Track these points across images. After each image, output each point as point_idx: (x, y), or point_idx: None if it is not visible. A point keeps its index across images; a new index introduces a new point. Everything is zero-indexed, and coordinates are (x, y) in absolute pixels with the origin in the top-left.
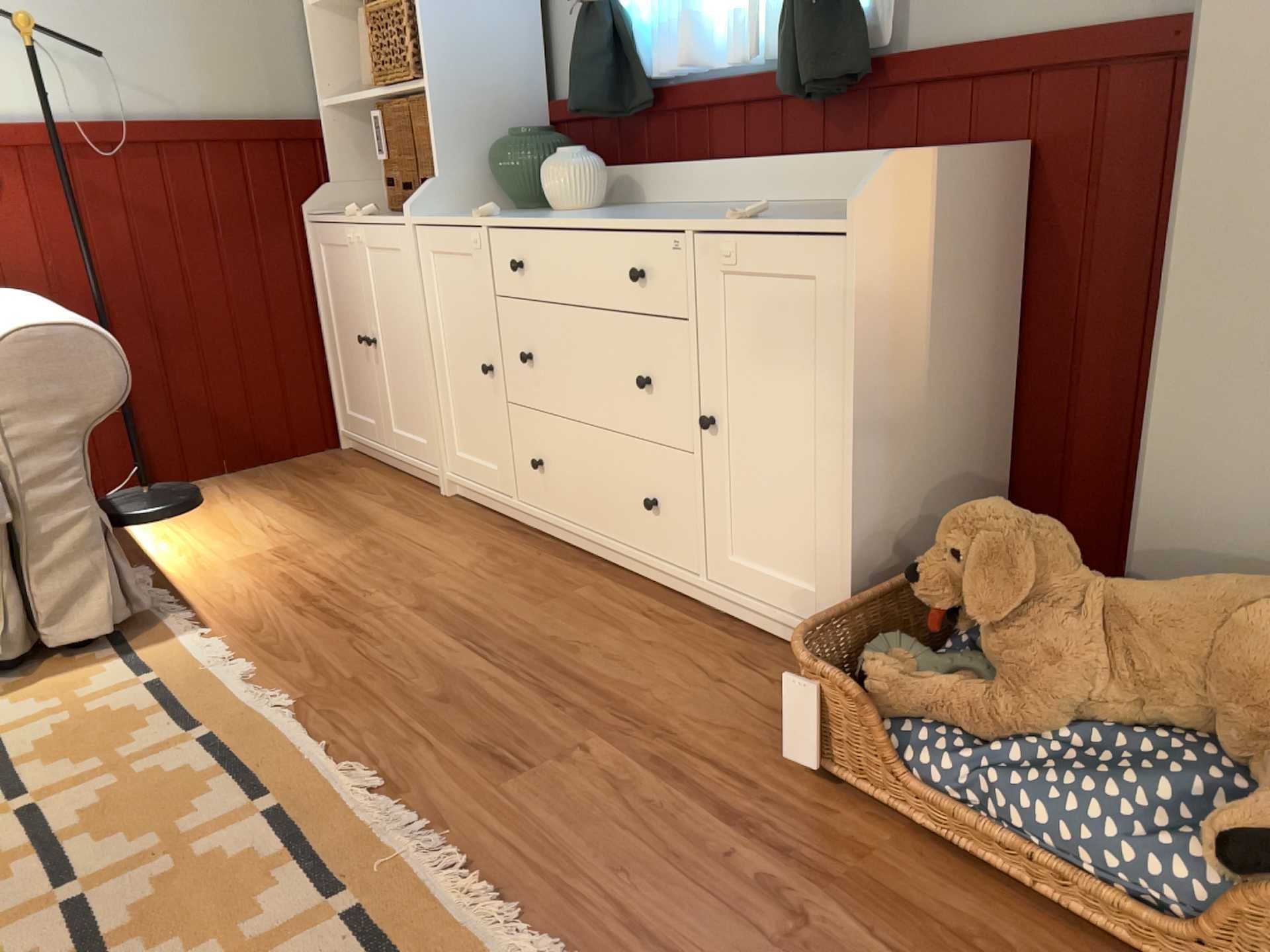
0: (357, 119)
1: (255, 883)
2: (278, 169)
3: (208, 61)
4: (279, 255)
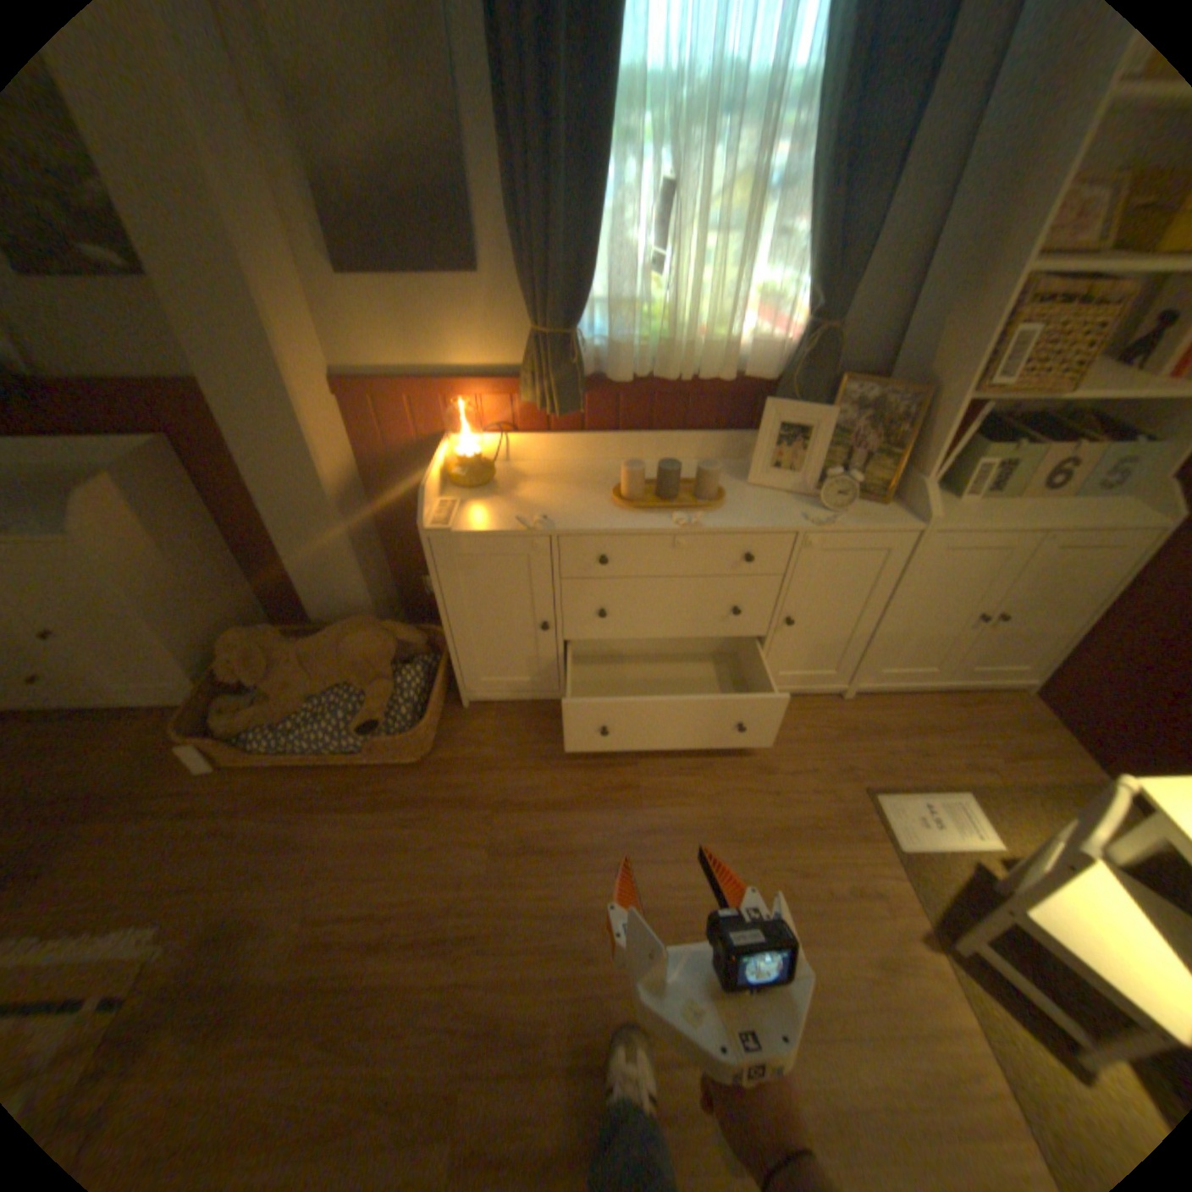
0: None
1: None
2: None
3: None
4: None
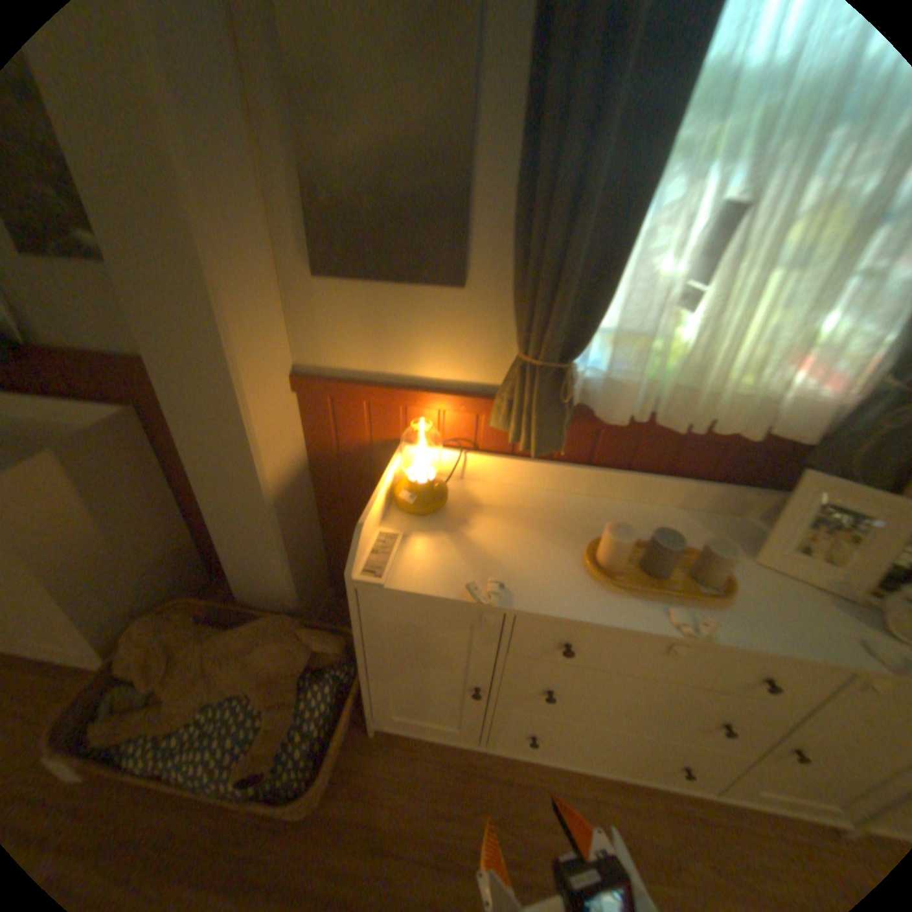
0: None
1: None
2: None
3: None
4: None
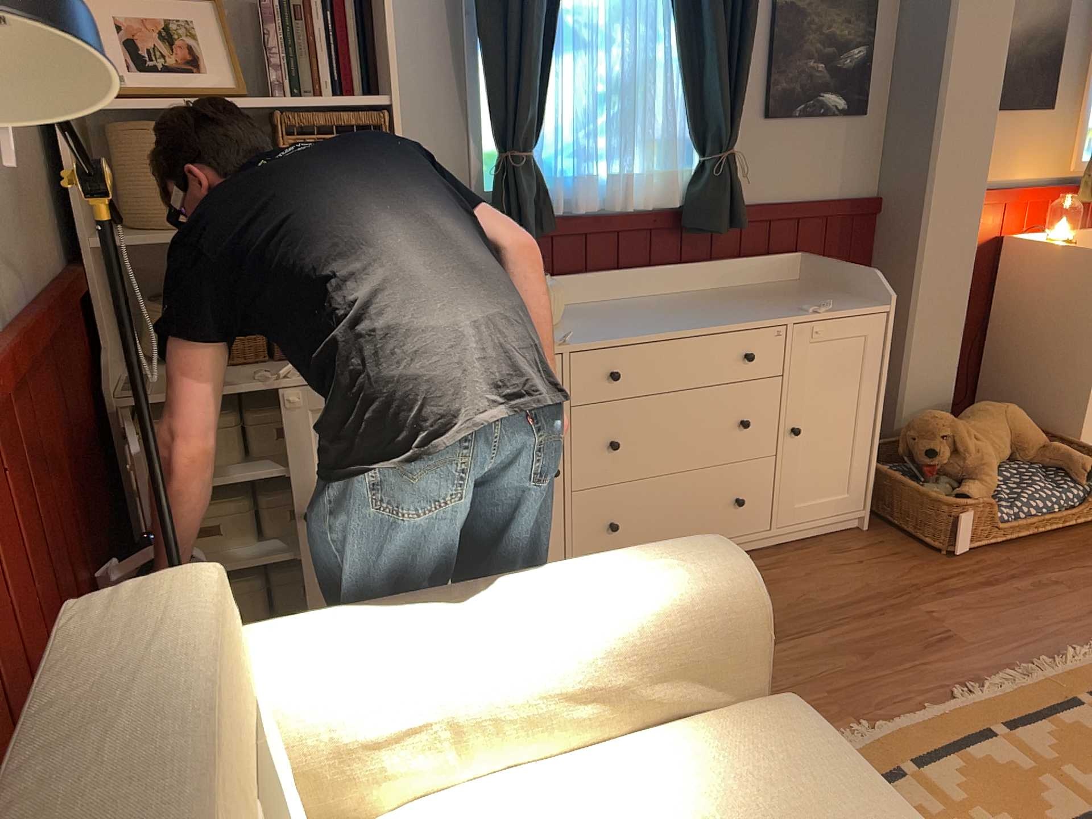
0: (99, 252)
1: (1079, 732)
2: (73, 340)
3: (14, 192)
4: (96, 462)
